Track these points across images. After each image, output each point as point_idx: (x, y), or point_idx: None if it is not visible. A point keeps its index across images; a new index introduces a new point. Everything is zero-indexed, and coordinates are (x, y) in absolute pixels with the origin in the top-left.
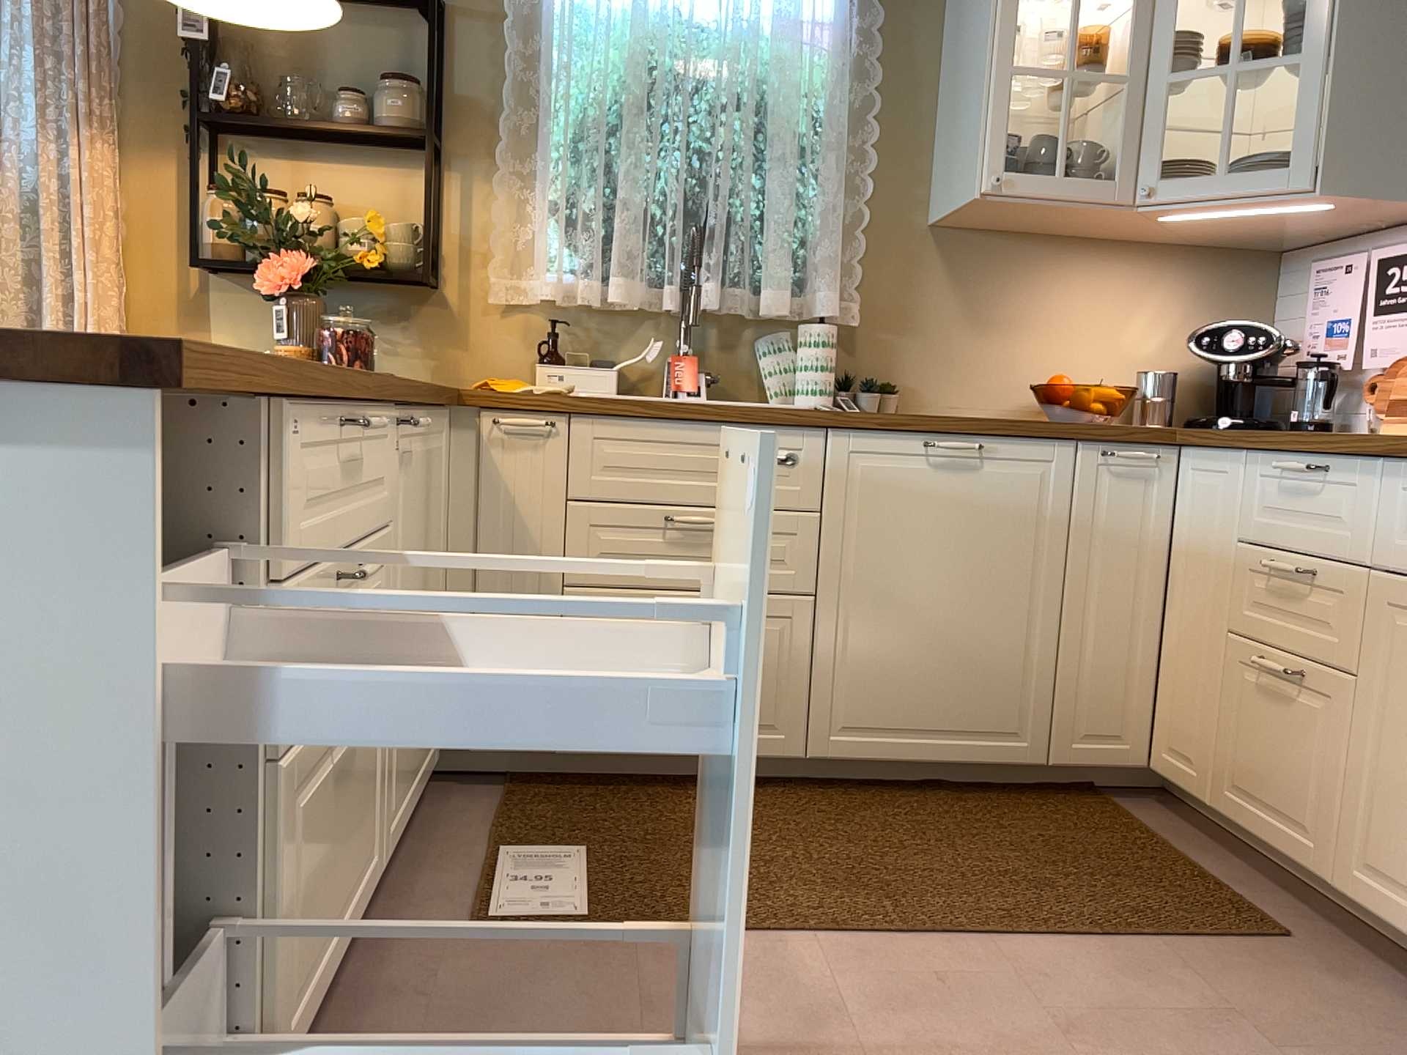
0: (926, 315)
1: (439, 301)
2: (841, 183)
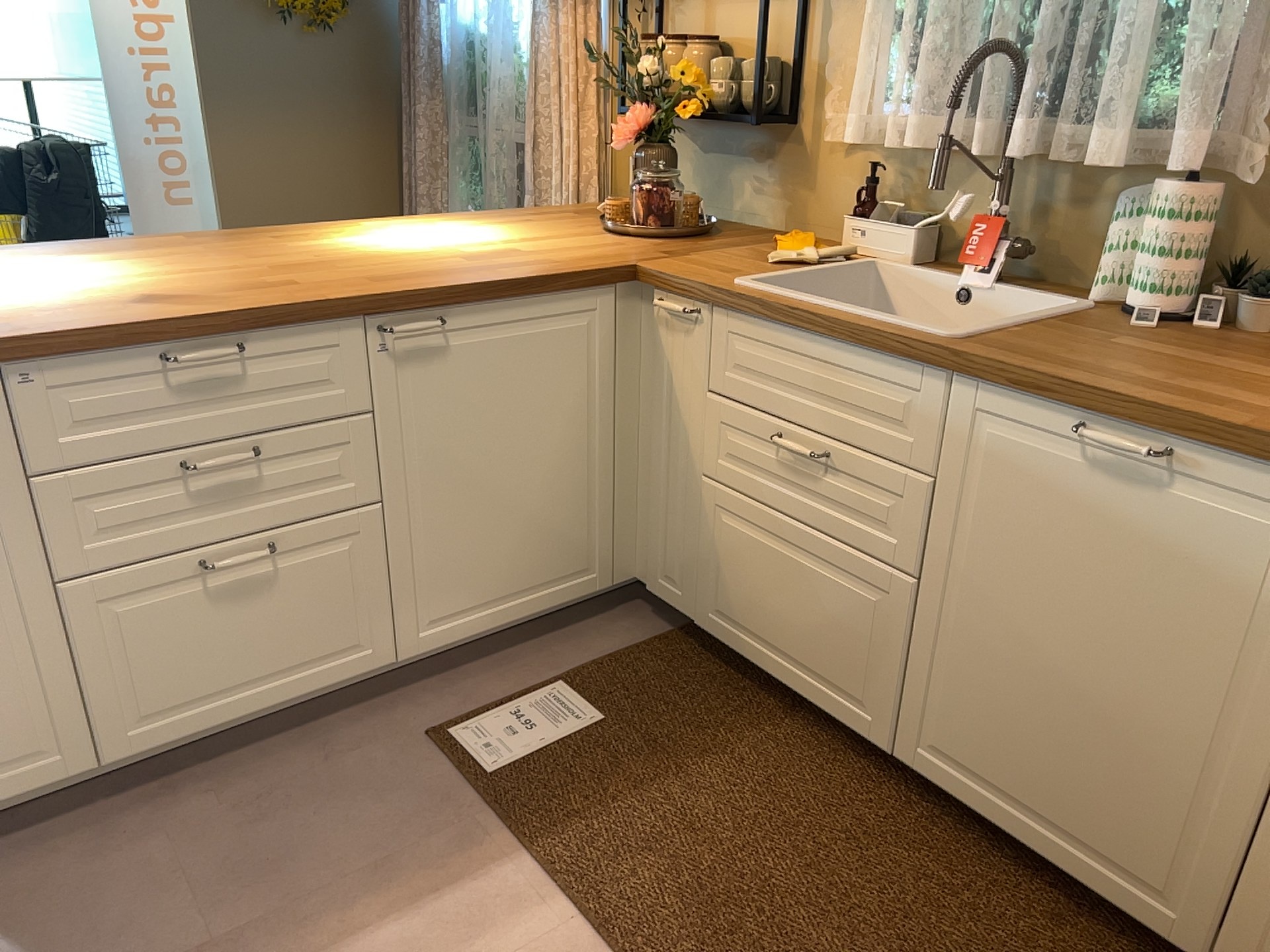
0: None
1: (793, 141)
2: None
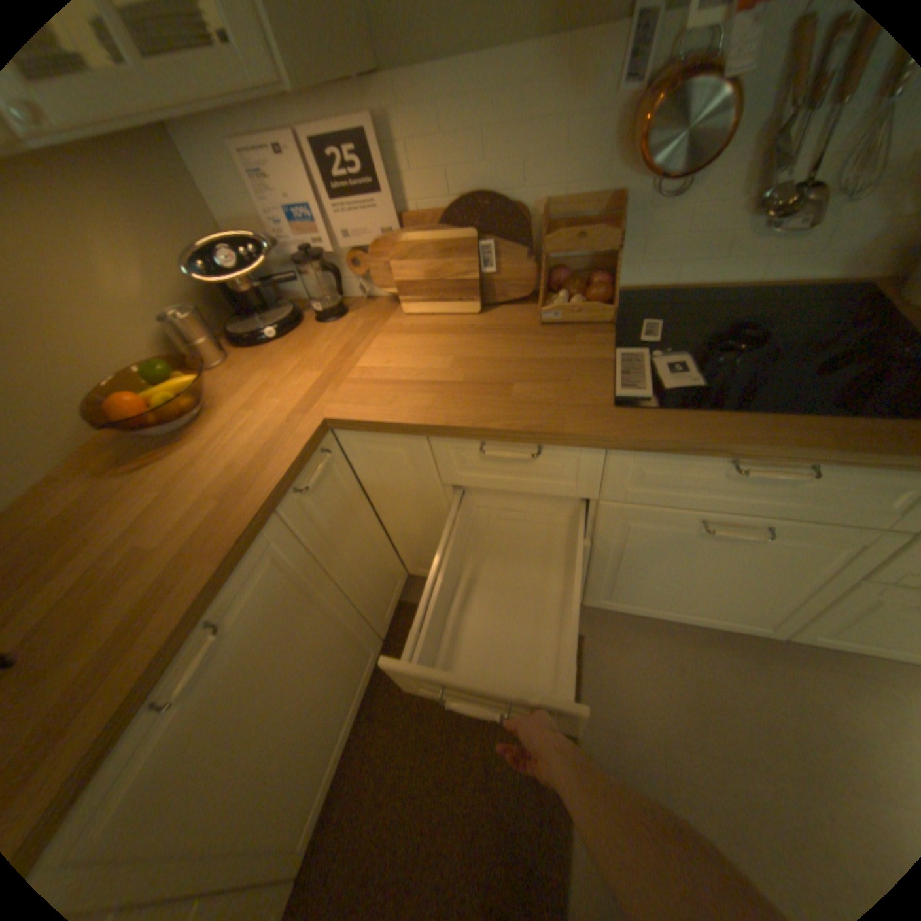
0: None
1: None
2: None
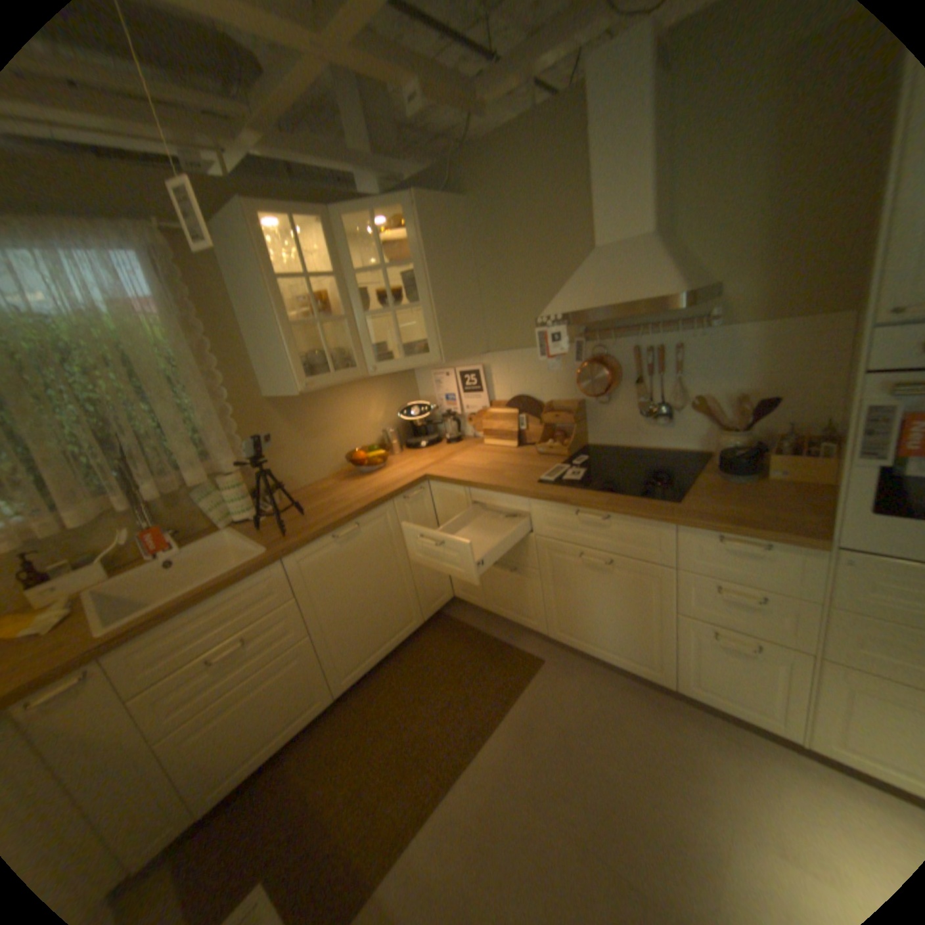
0: (280, 444)
1: None
2: (201, 394)
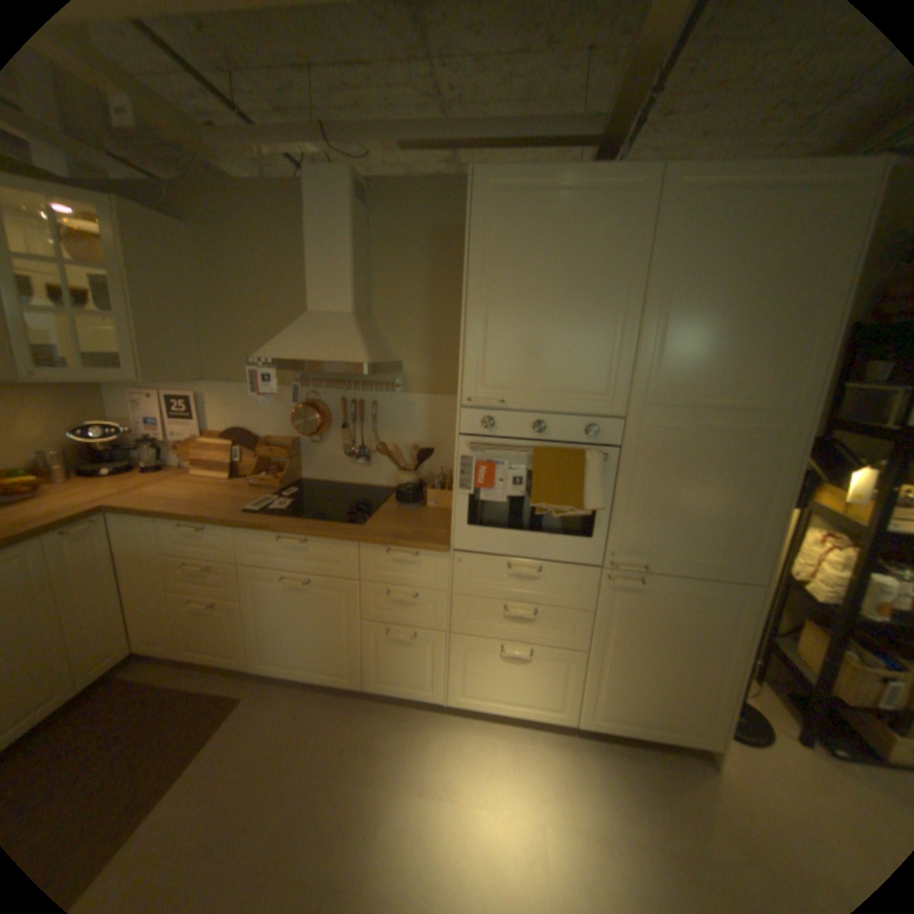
0: None
1: None
2: None
